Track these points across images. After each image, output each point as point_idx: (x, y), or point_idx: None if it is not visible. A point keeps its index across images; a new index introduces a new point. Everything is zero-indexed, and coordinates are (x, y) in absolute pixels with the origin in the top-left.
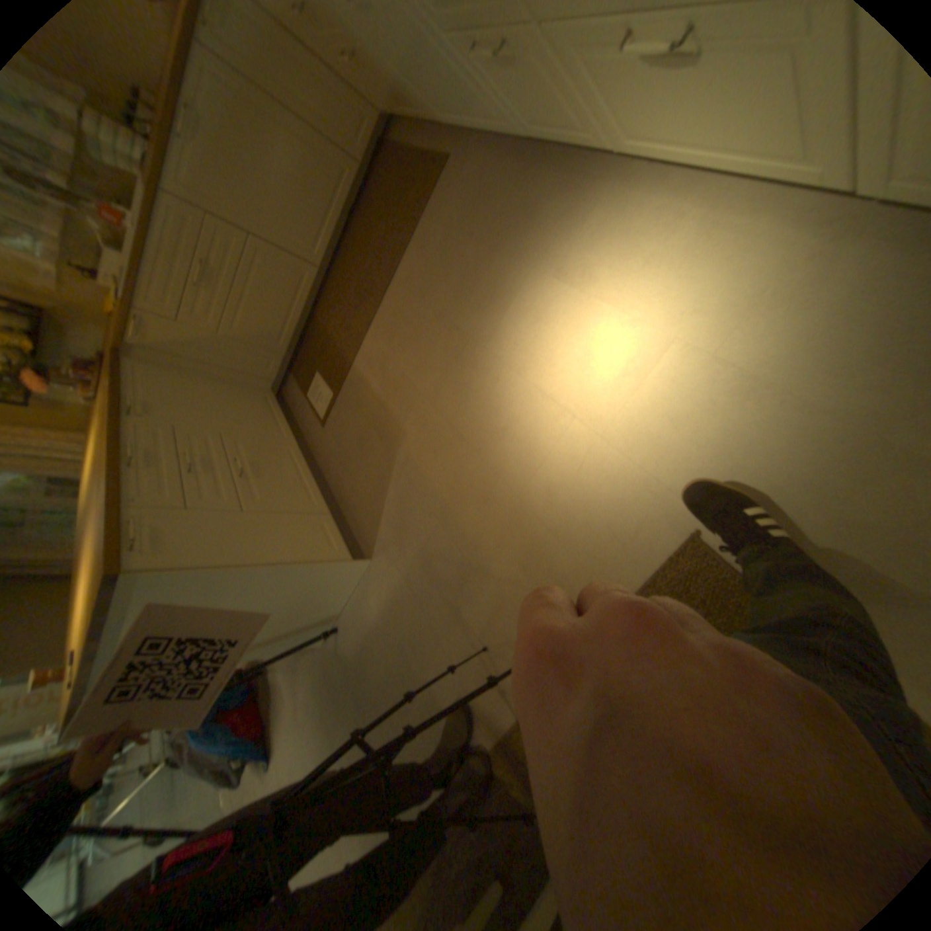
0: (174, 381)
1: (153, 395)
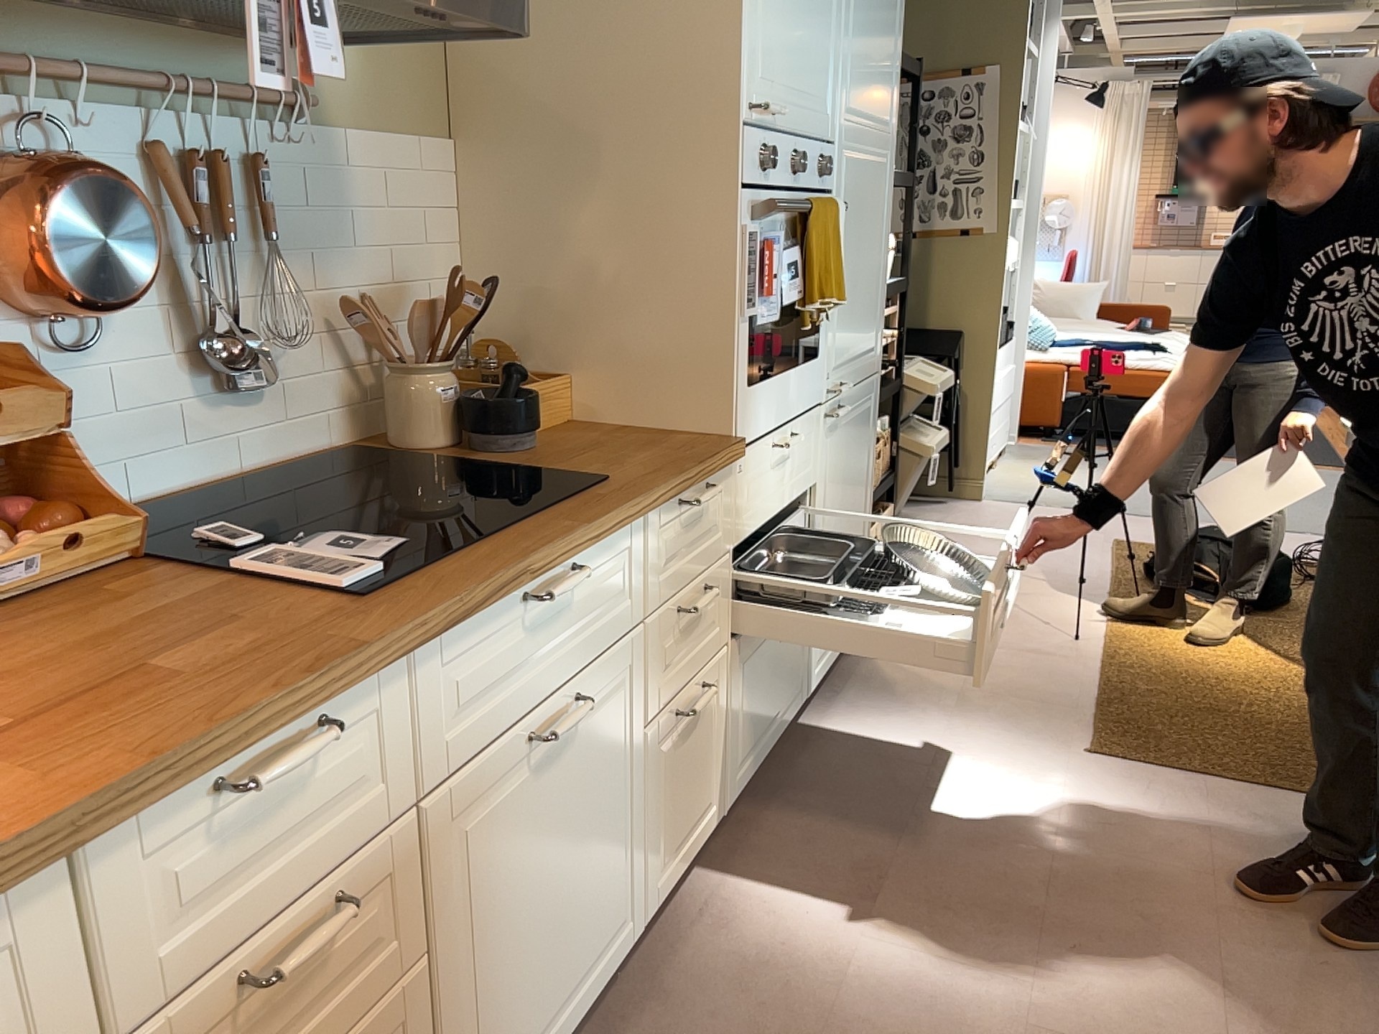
0: None
1: None
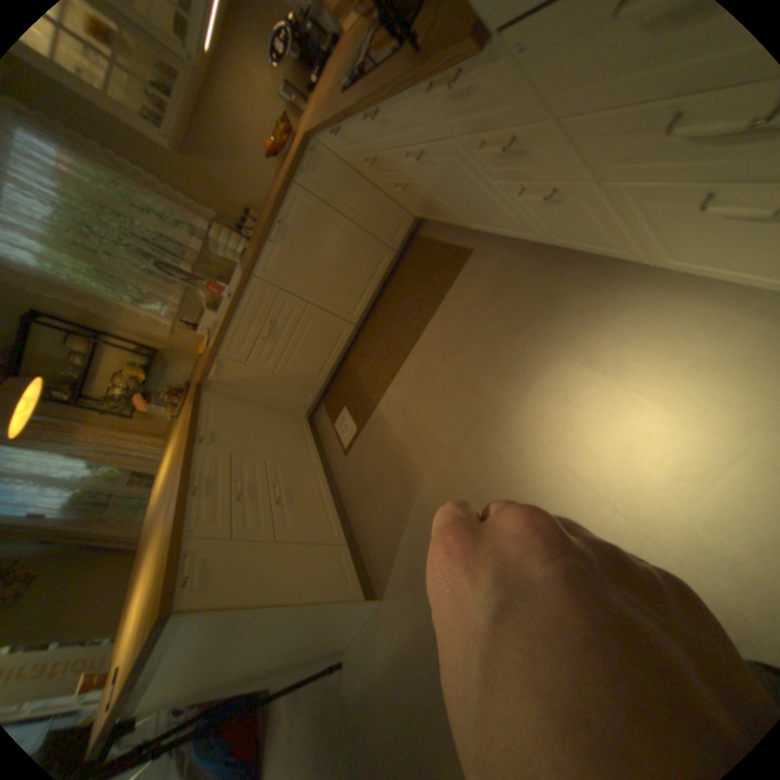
0: (235, 412)
1: (219, 426)
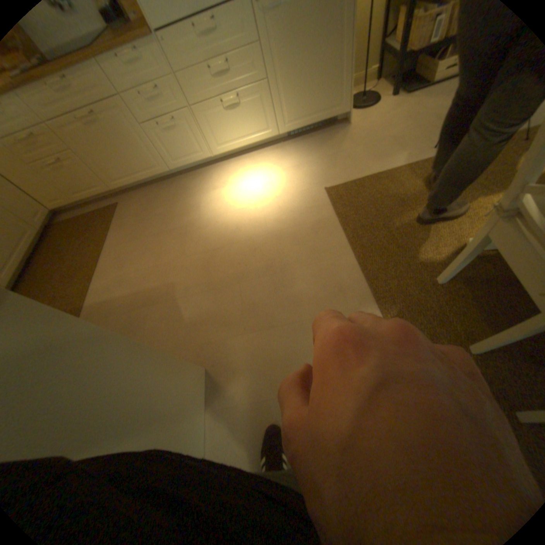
0: None
1: None
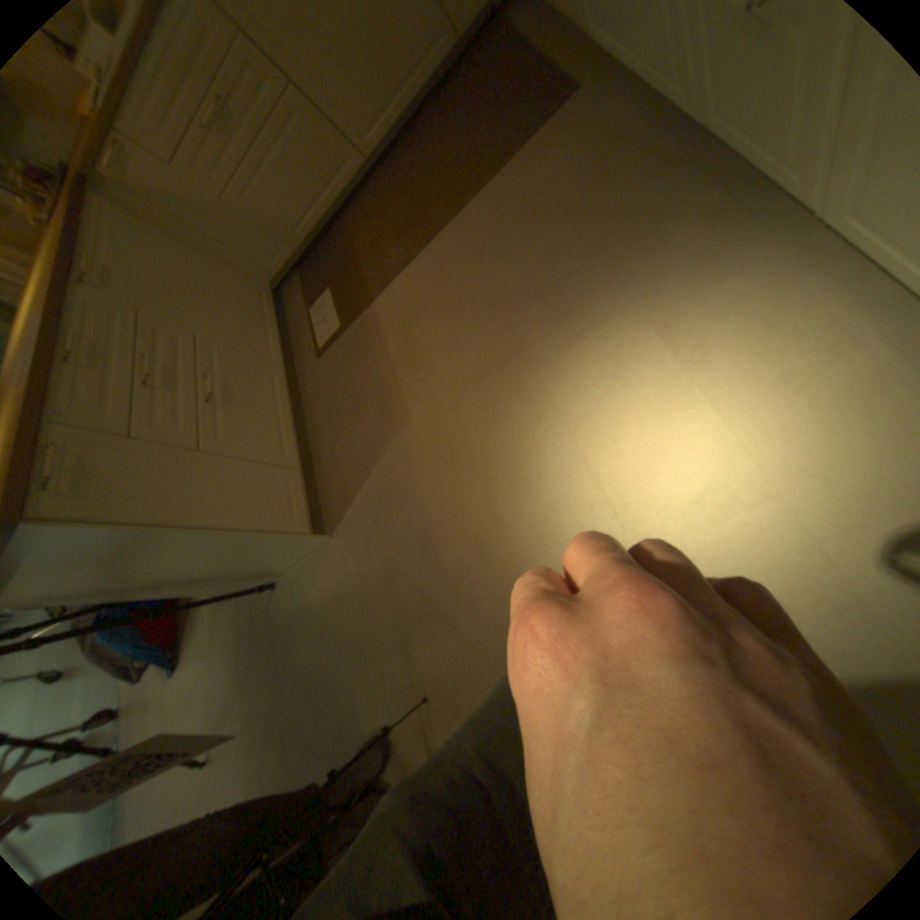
0: (150, 245)
1: (118, 261)
